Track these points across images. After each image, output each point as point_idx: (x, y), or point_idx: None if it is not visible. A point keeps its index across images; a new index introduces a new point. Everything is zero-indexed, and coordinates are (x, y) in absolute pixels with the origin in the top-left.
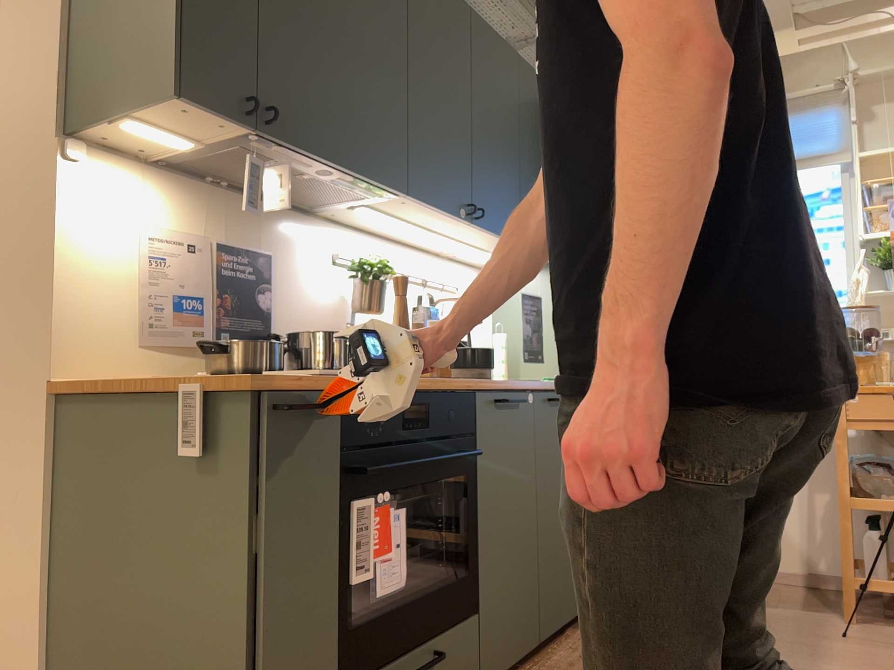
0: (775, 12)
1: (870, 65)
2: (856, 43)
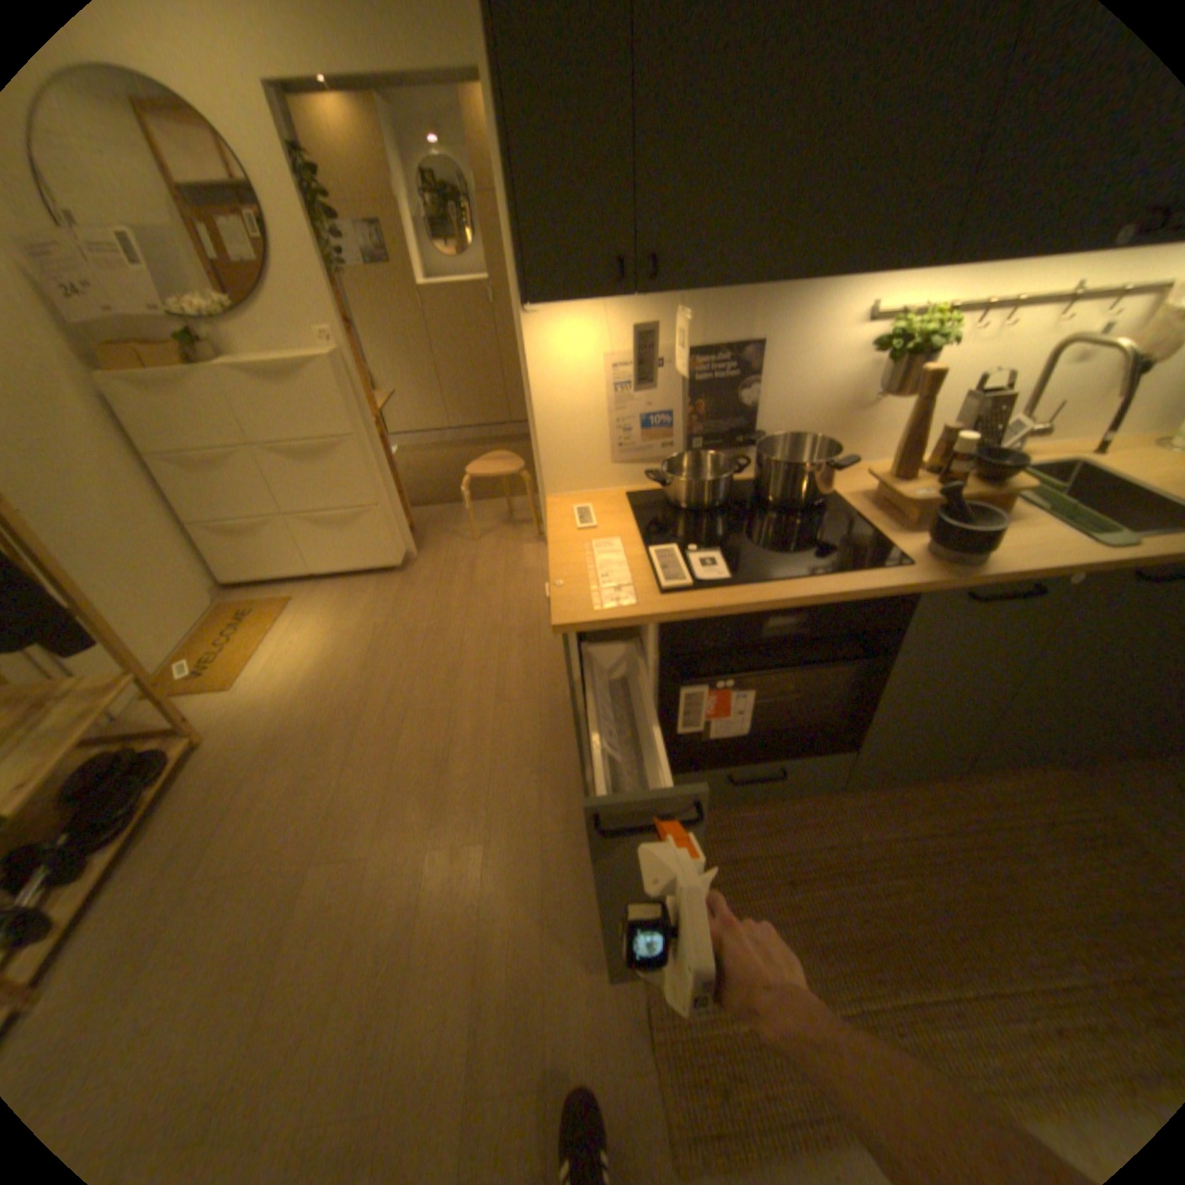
0: None
1: None
2: None
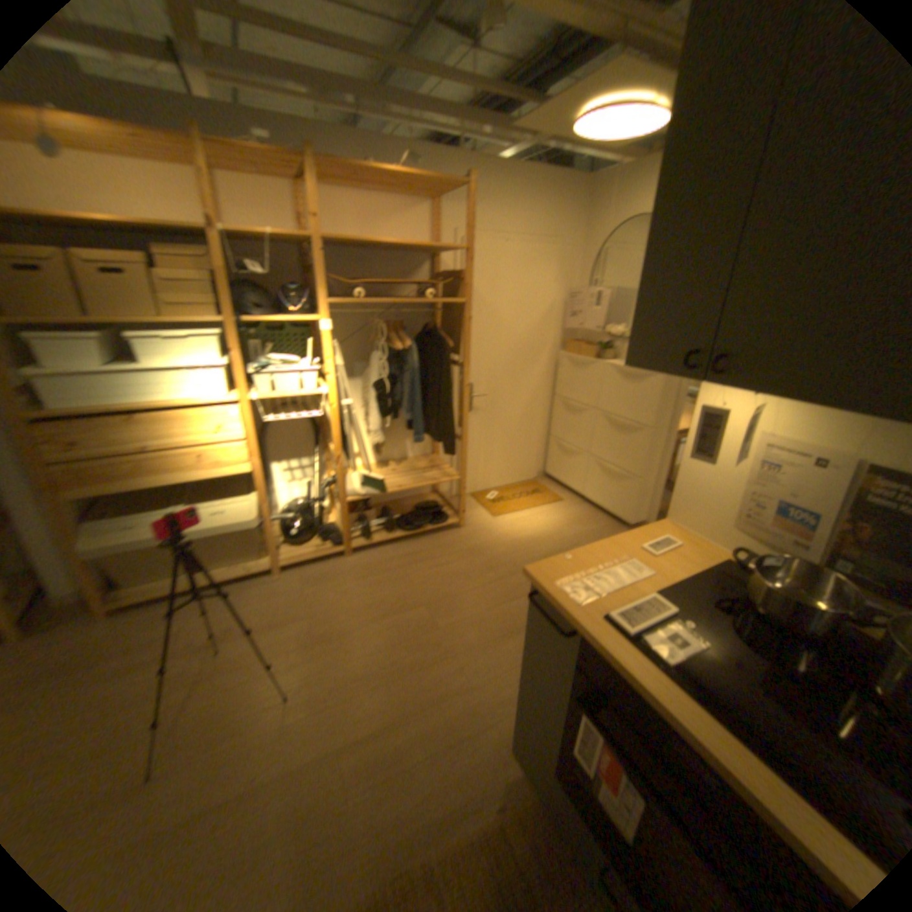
0: None
1: None
2: None
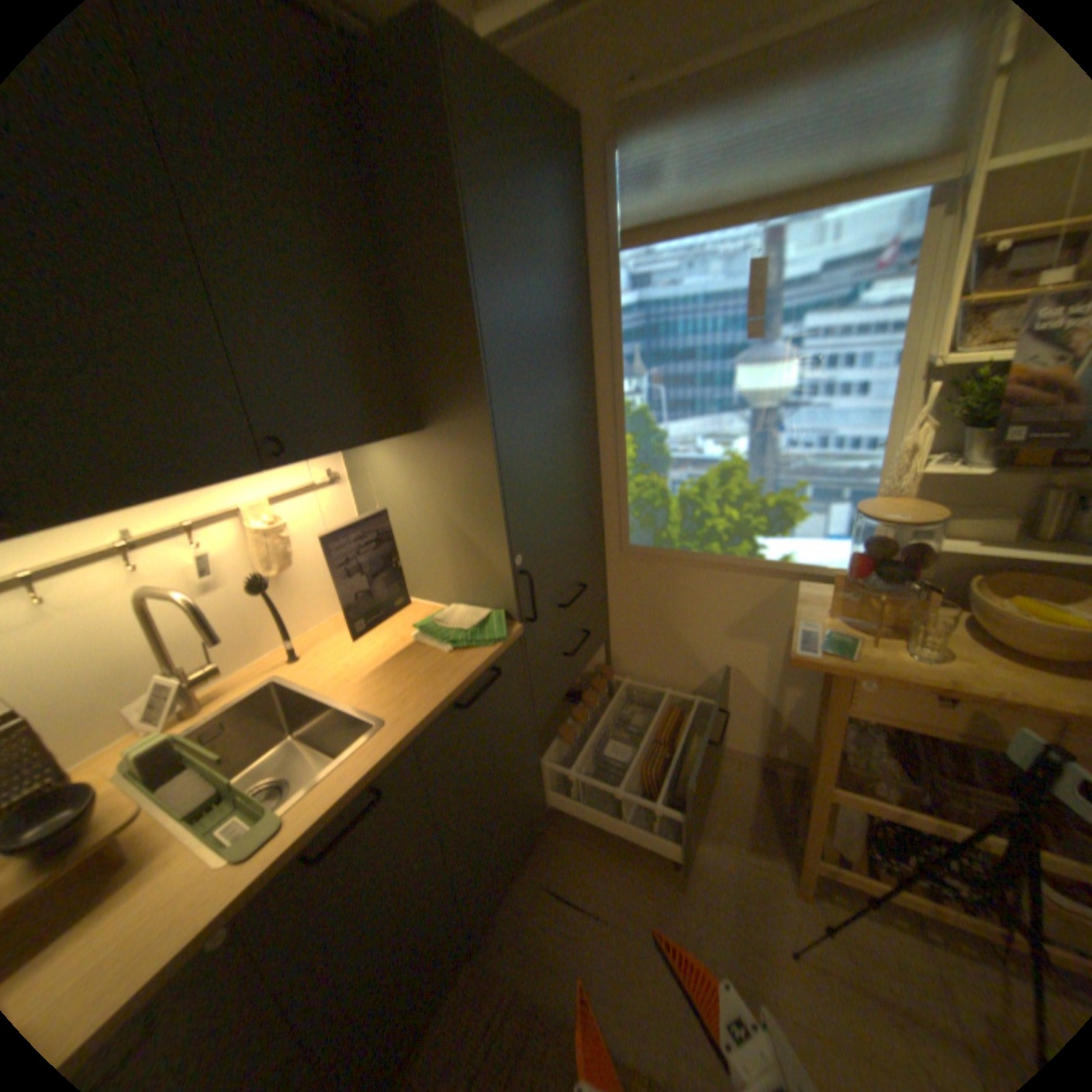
0: None
1: None
2: None
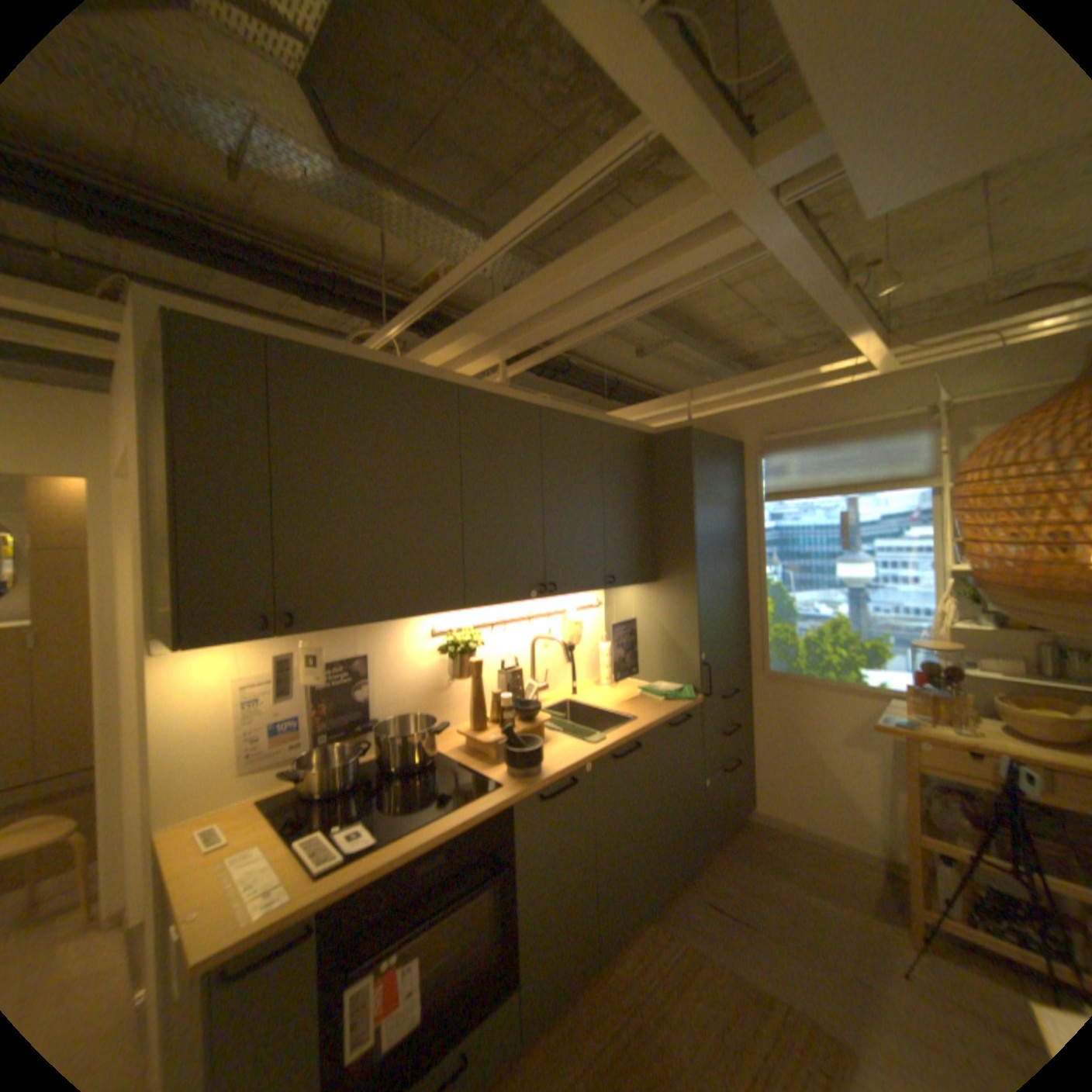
0: (863, 339)
1: (971, 384)
2: (956, 360)
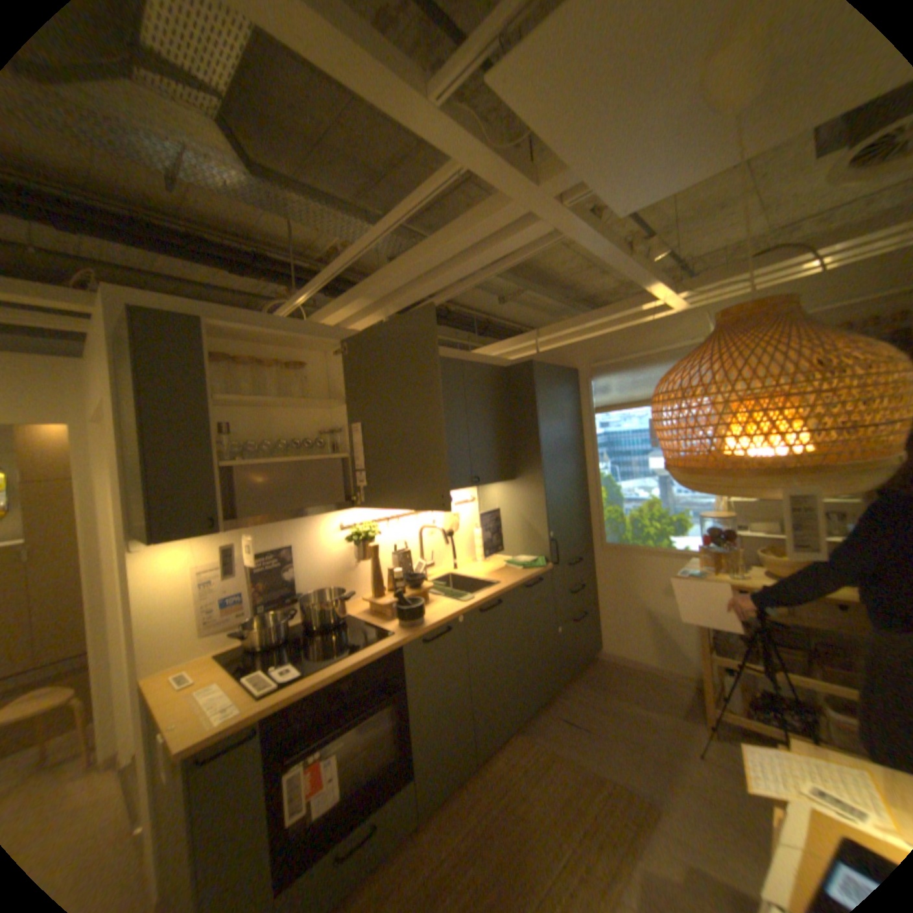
0: (655, 289)
1: None
2: (723, 302)
